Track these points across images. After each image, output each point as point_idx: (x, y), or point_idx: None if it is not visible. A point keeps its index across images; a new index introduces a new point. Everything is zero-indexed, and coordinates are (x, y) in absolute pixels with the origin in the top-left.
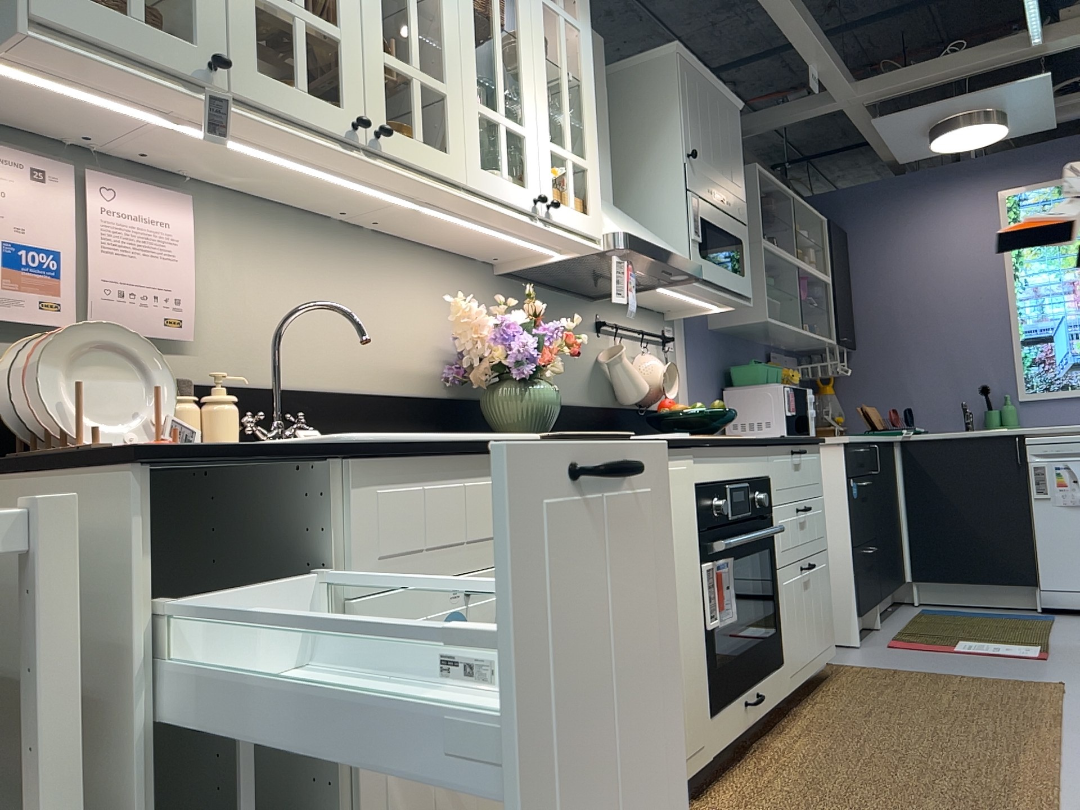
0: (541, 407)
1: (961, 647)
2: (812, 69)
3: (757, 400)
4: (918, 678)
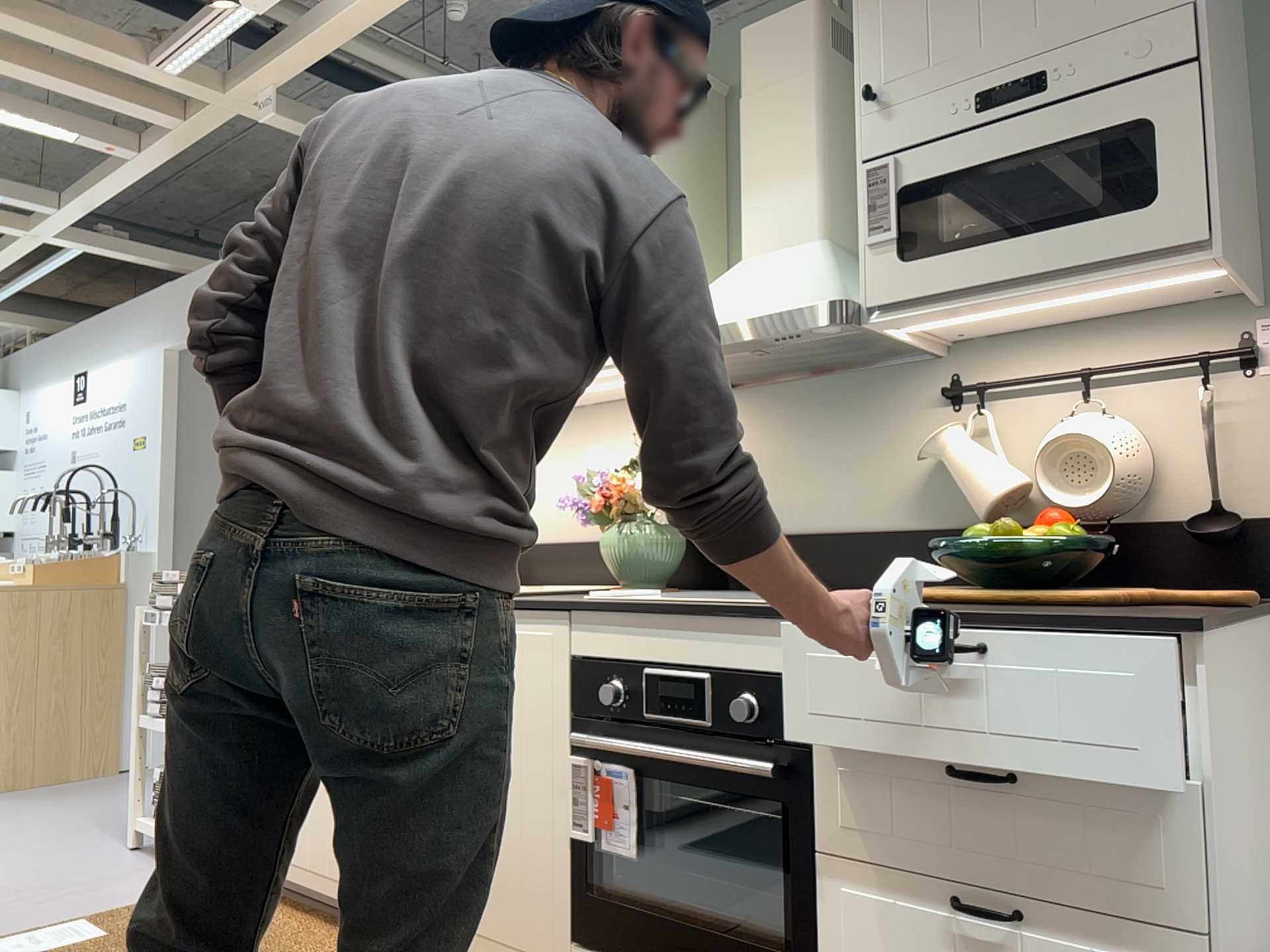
0: (618, 553)
1: None
2: None
3: None
4: None
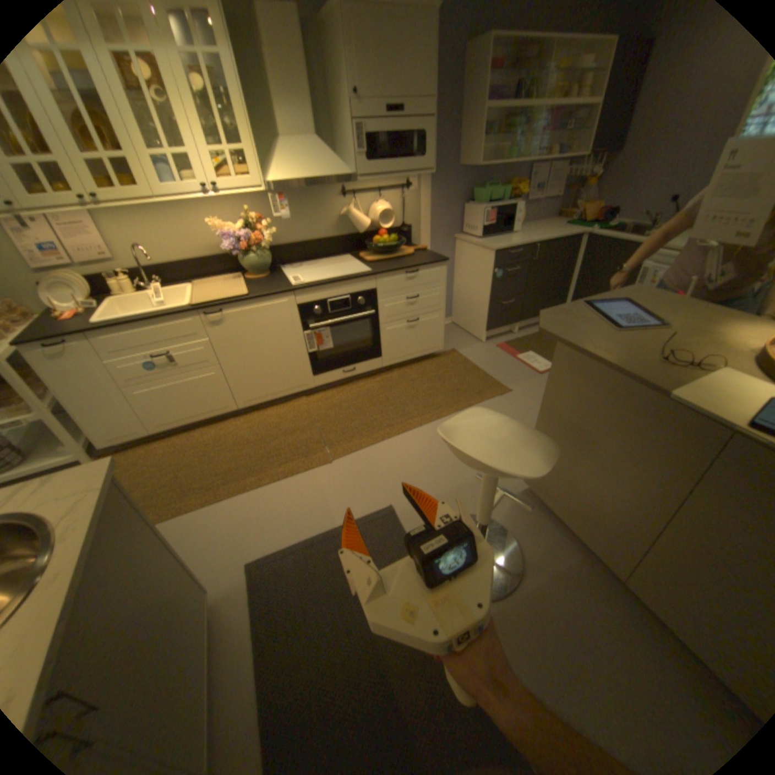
0: (255, 264)
1: (521, 356)
2: None
3: (475, 213)
4: (465, 369)
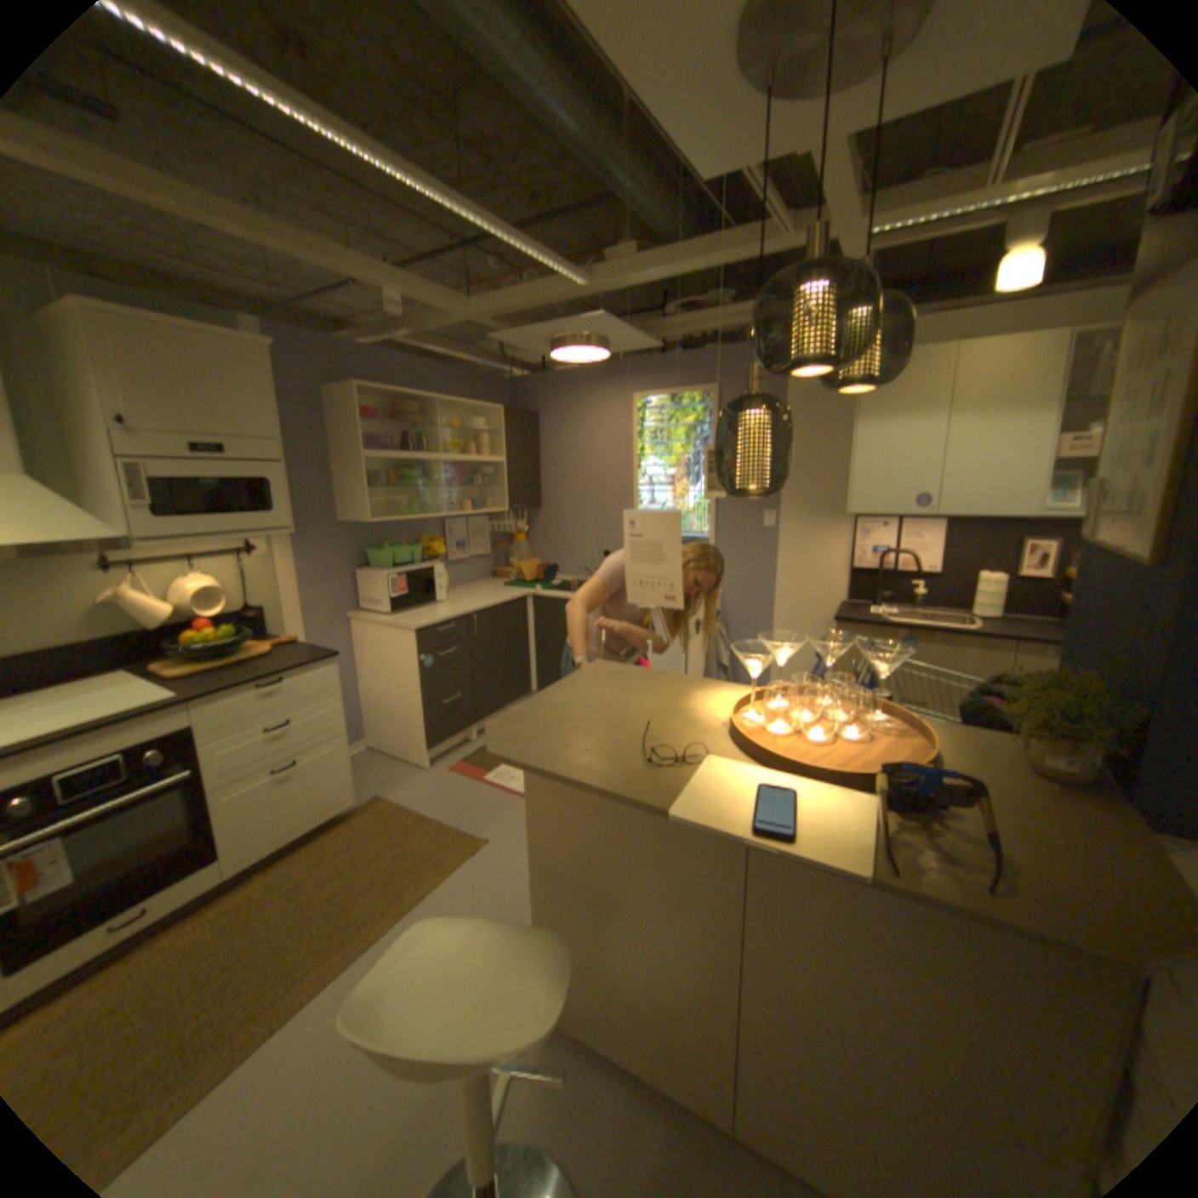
0: None
1: (490, 777)
2: (386, 292)
3: (375, 581)
4: (402, 827)
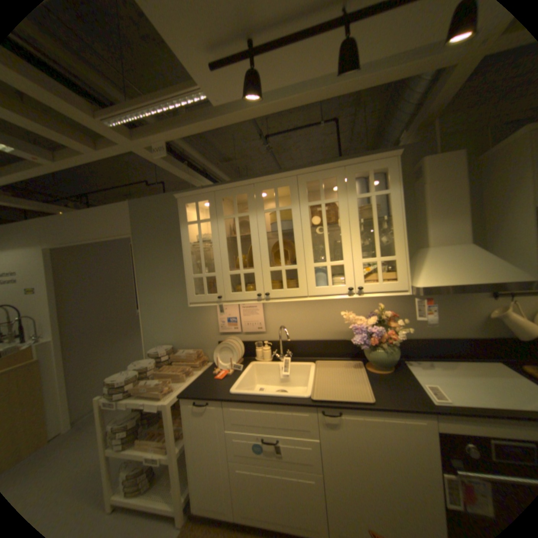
0: (381, 359)
1: None
2: None
3: None
4: None
